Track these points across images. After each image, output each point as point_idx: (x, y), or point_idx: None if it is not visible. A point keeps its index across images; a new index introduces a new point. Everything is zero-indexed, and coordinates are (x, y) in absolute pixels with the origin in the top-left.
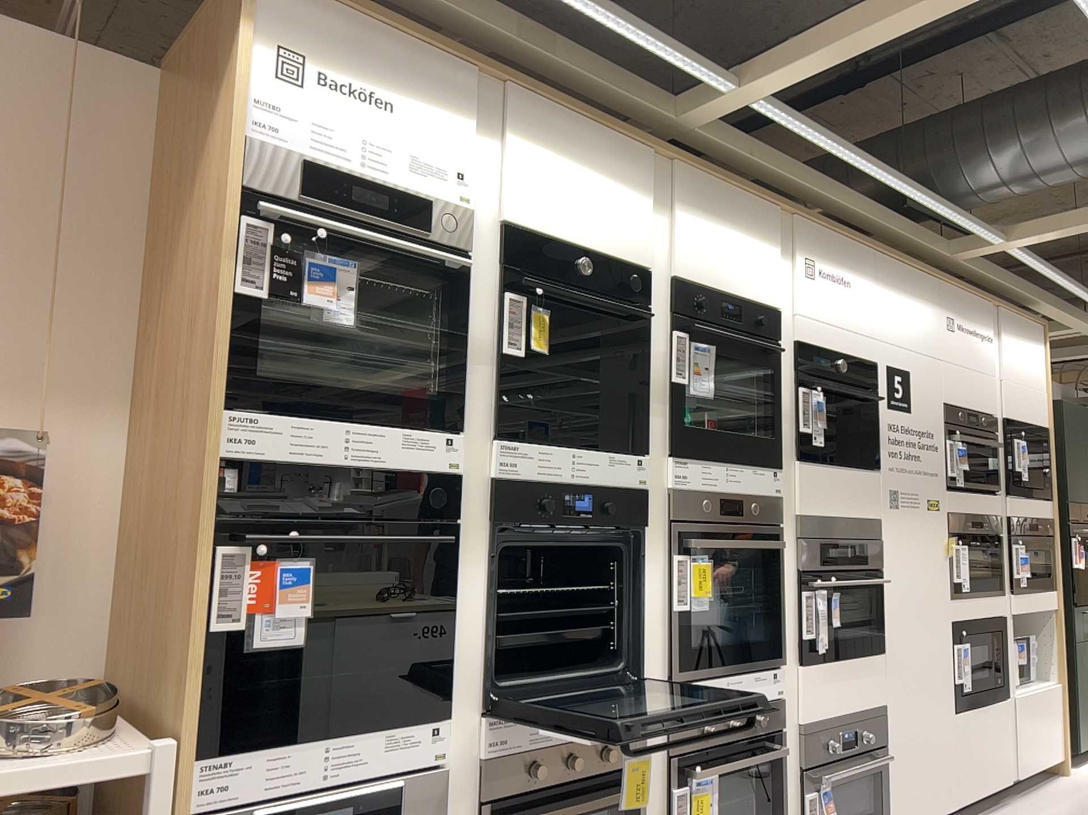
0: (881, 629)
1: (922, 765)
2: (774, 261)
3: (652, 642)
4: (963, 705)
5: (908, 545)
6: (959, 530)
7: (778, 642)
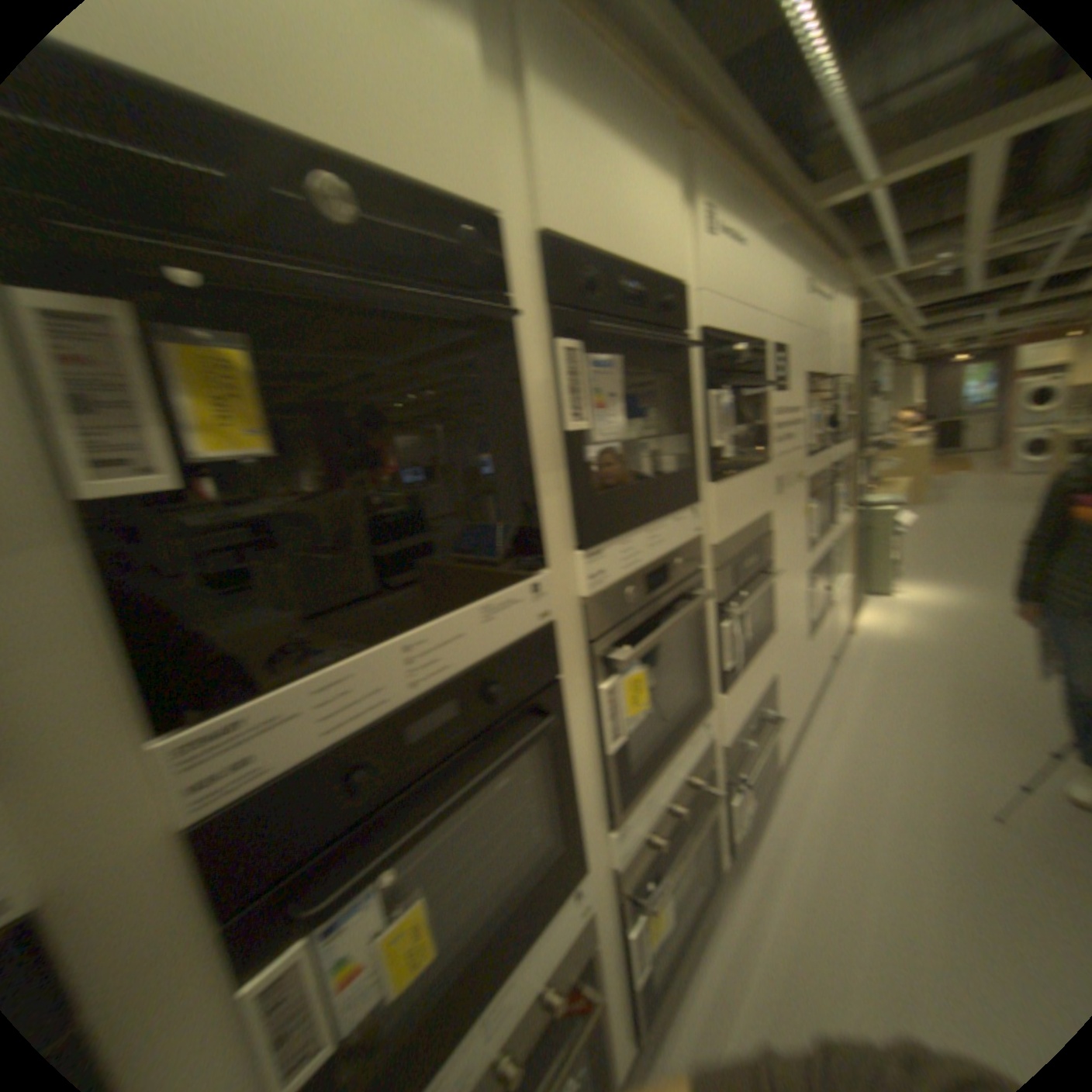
0: (781, 617)
1: (801, 705)
2: (686, 205)
3: (593, 811)
4: (820, 637)
5: (795, 527)
6: (819, 493)
7: (713, 692)
